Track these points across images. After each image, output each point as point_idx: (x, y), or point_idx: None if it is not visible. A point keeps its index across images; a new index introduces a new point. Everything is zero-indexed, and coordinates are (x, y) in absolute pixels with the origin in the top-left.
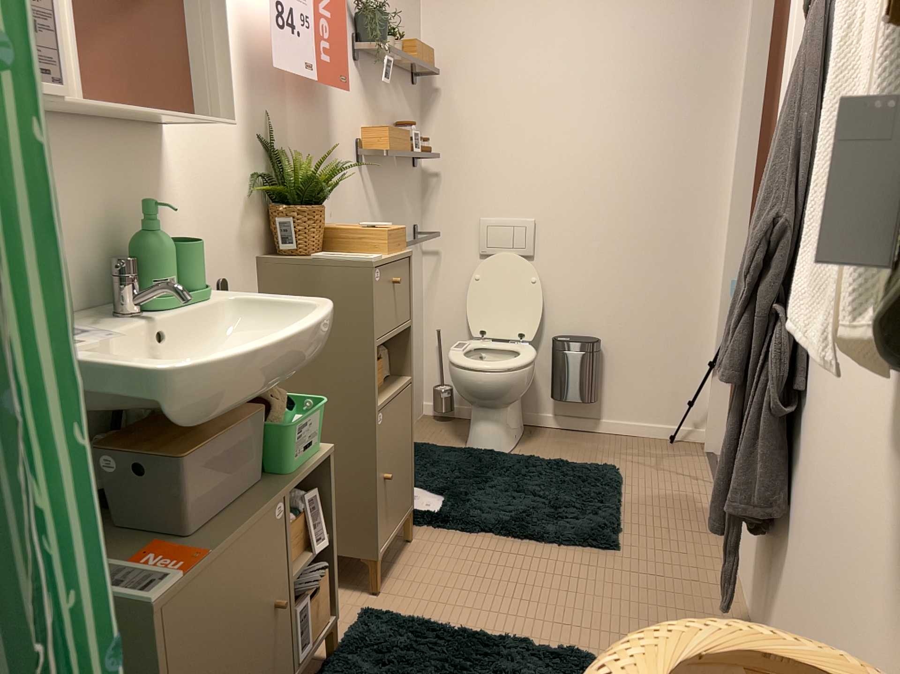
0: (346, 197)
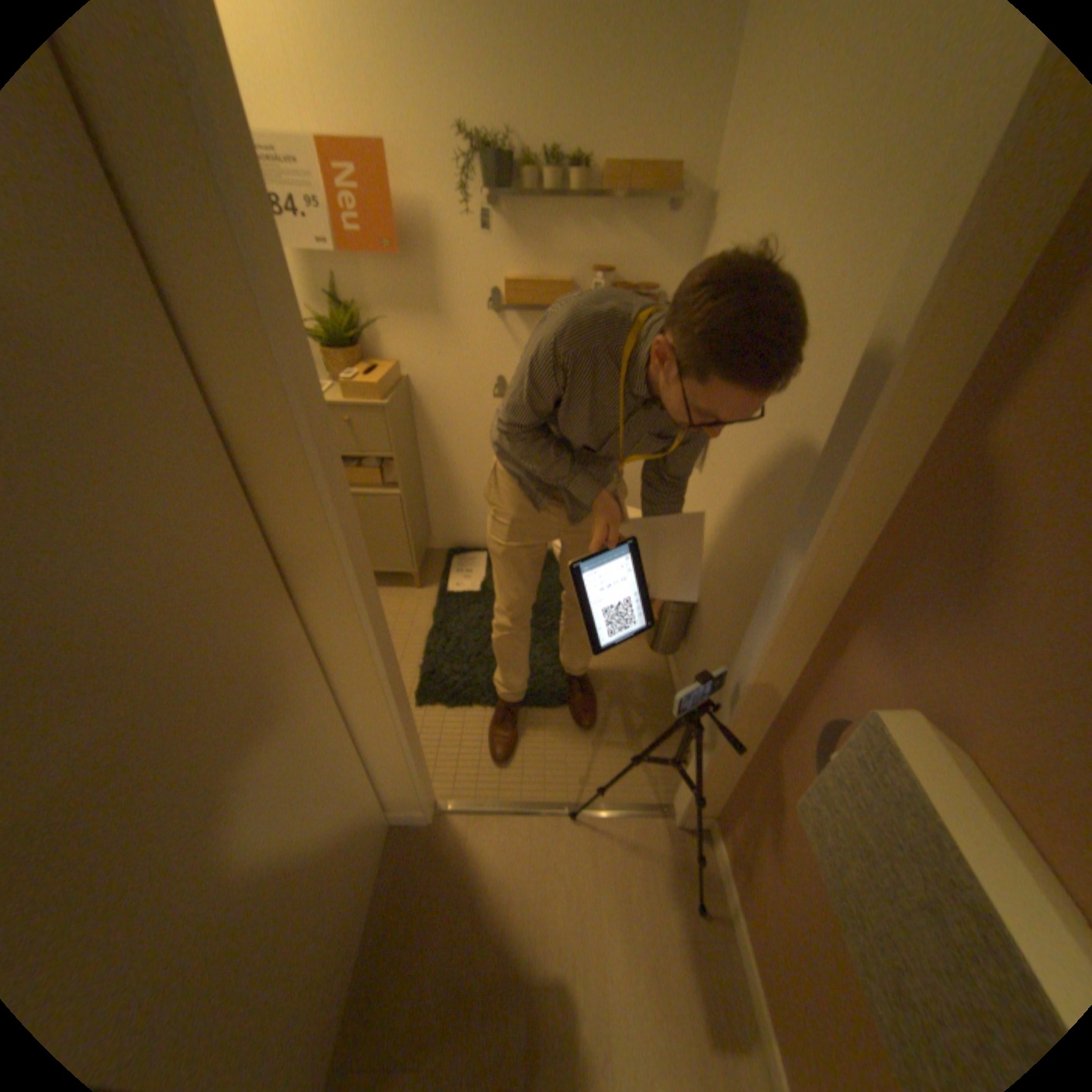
0: (461, 336)
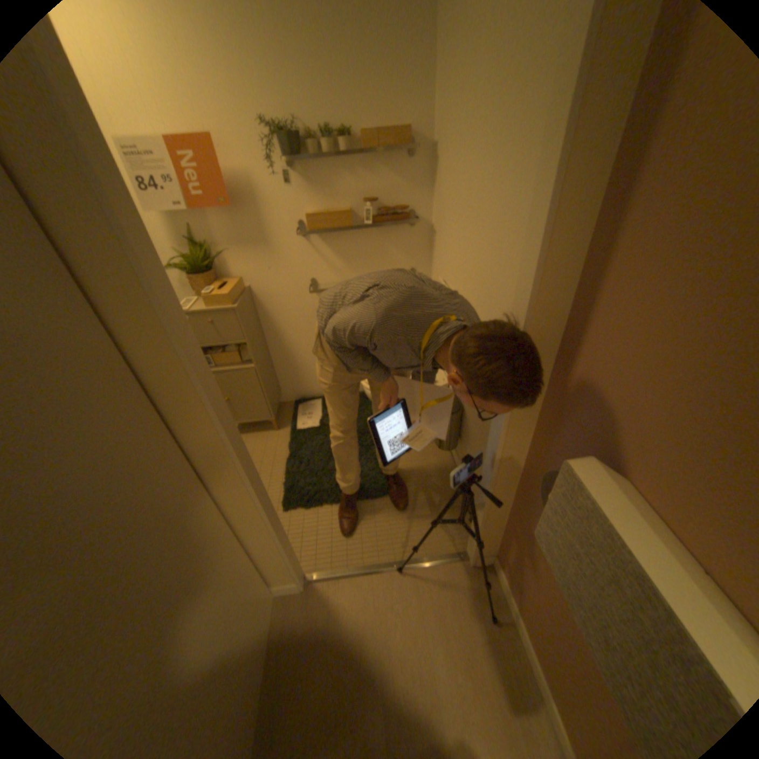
0: (281, 255)
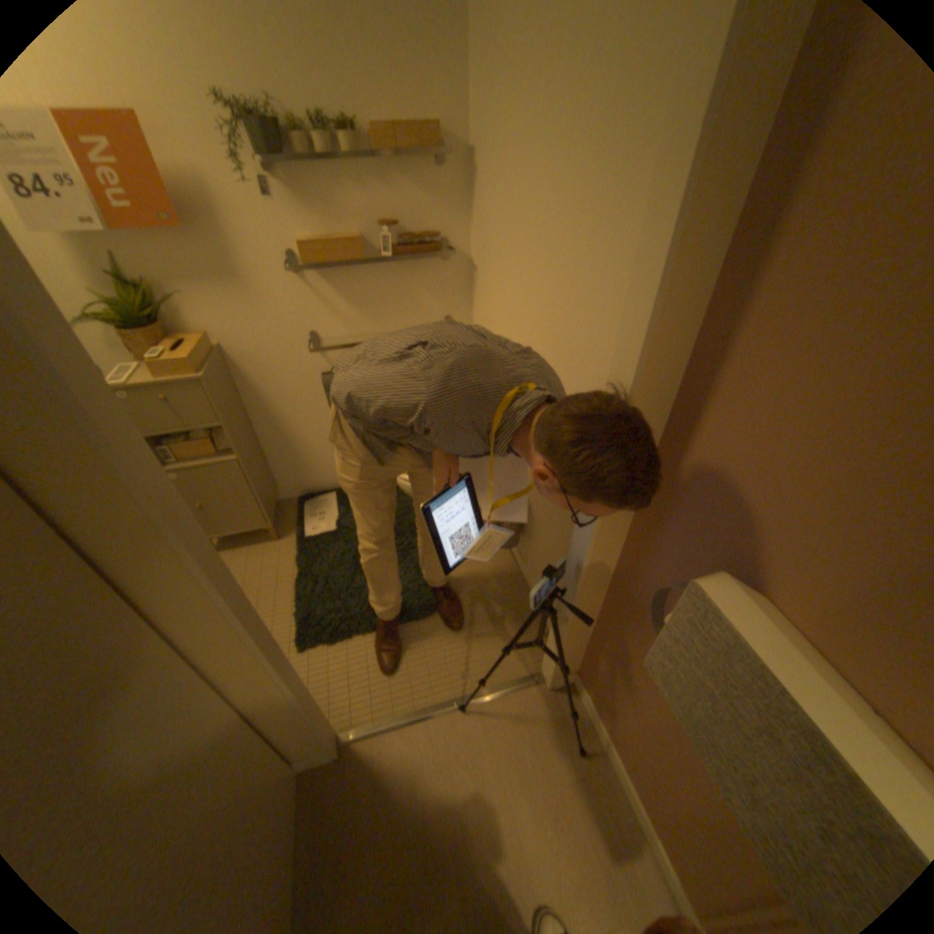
0: (264, 299)
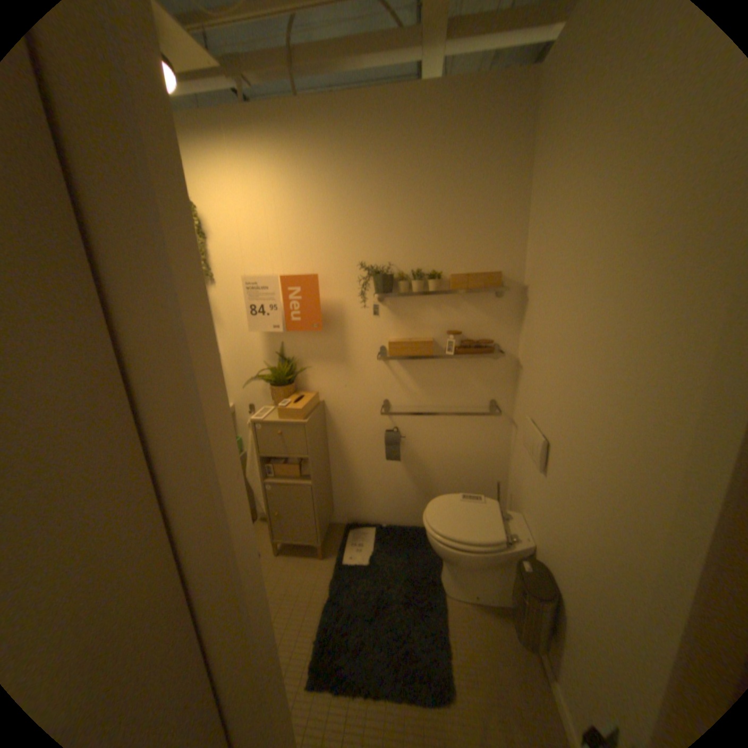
0: (359, 375)
